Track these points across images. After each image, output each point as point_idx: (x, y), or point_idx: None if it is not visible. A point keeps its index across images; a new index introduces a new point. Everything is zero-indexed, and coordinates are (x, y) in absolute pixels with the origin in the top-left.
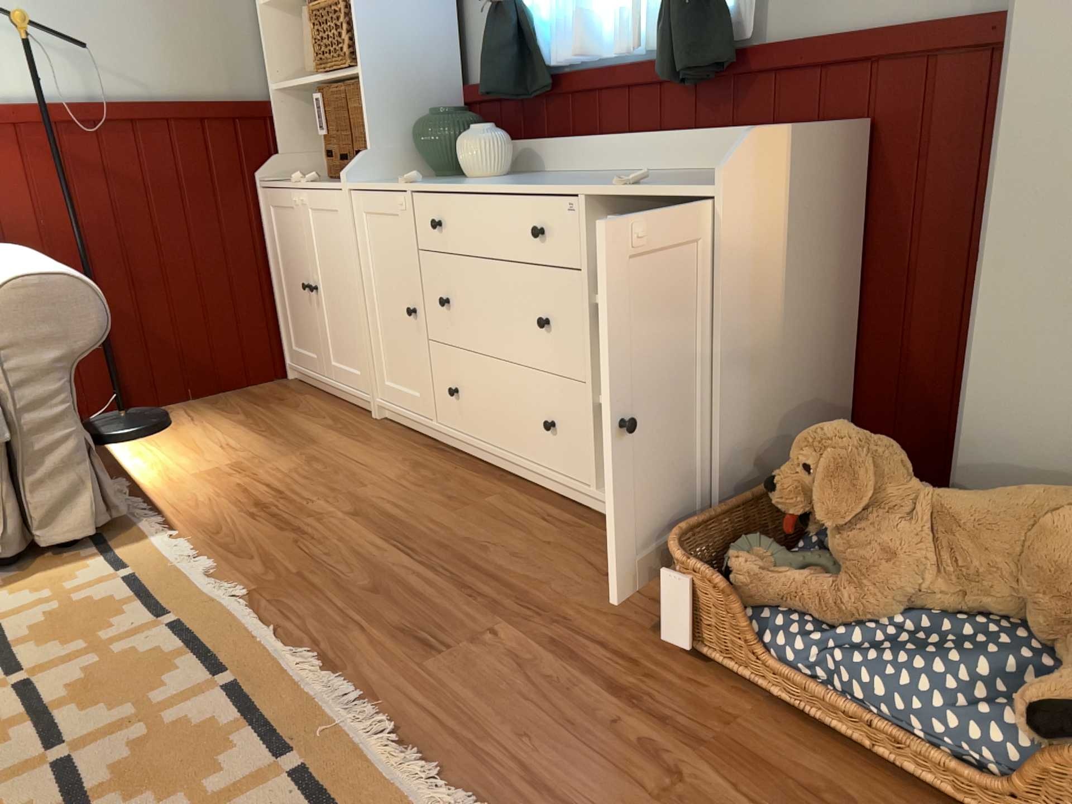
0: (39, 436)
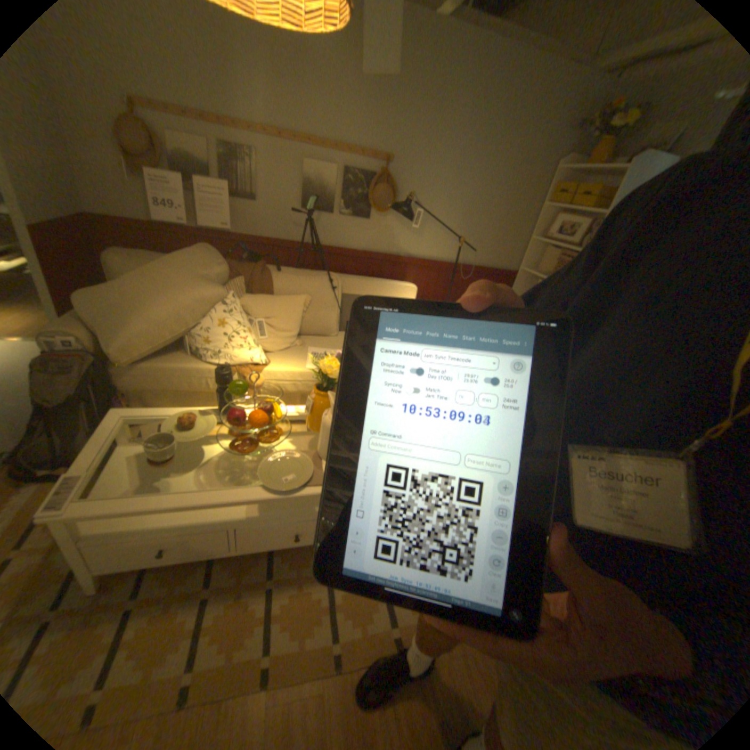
0: None
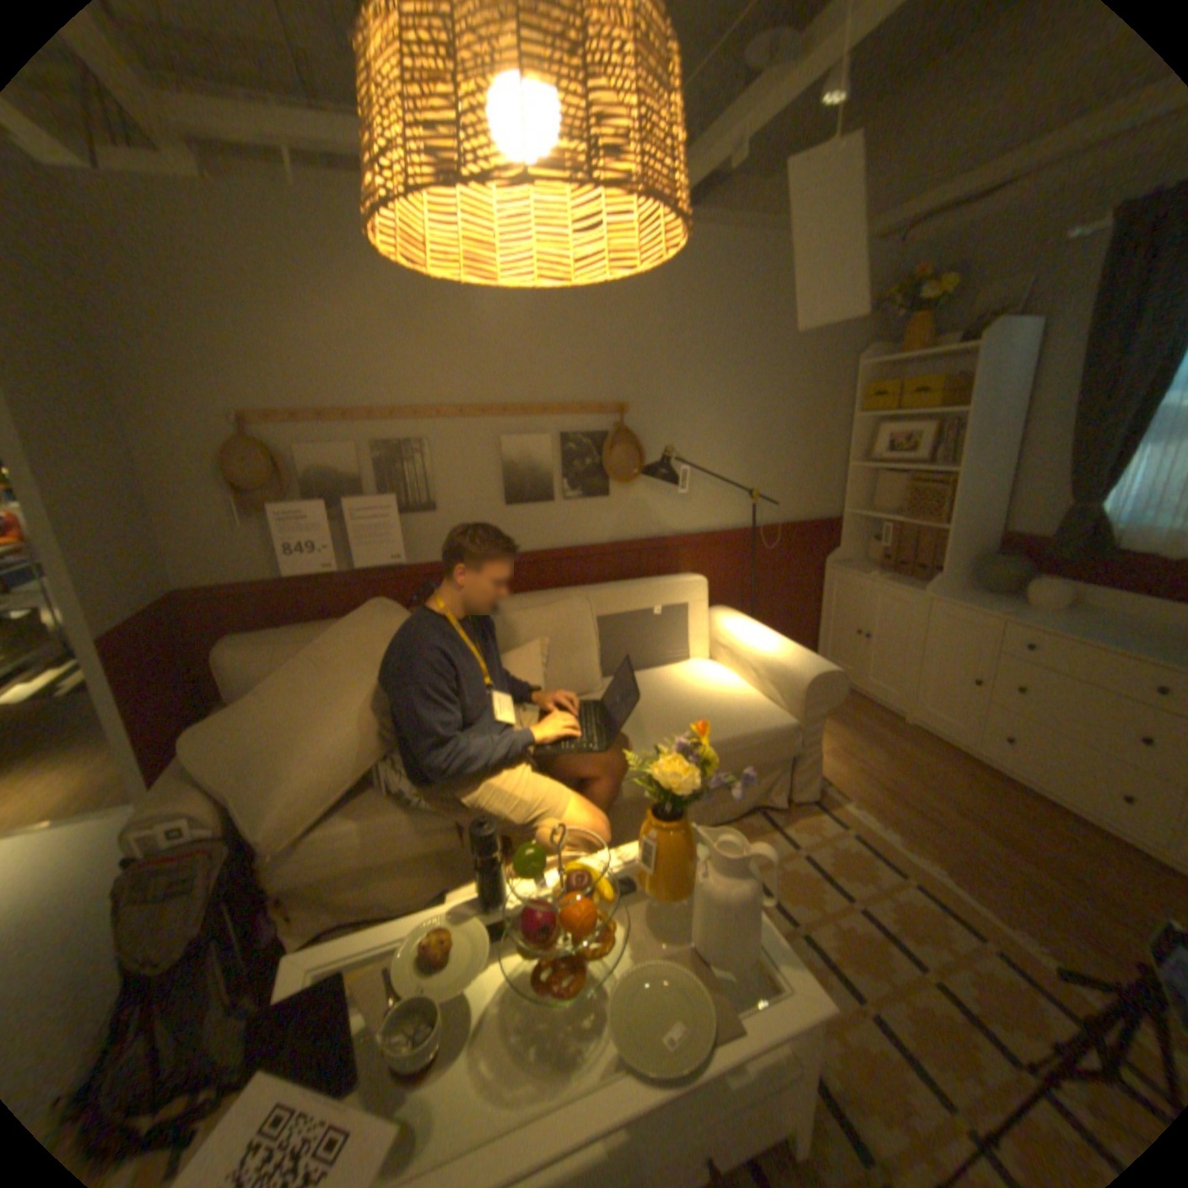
0: (808, 750)
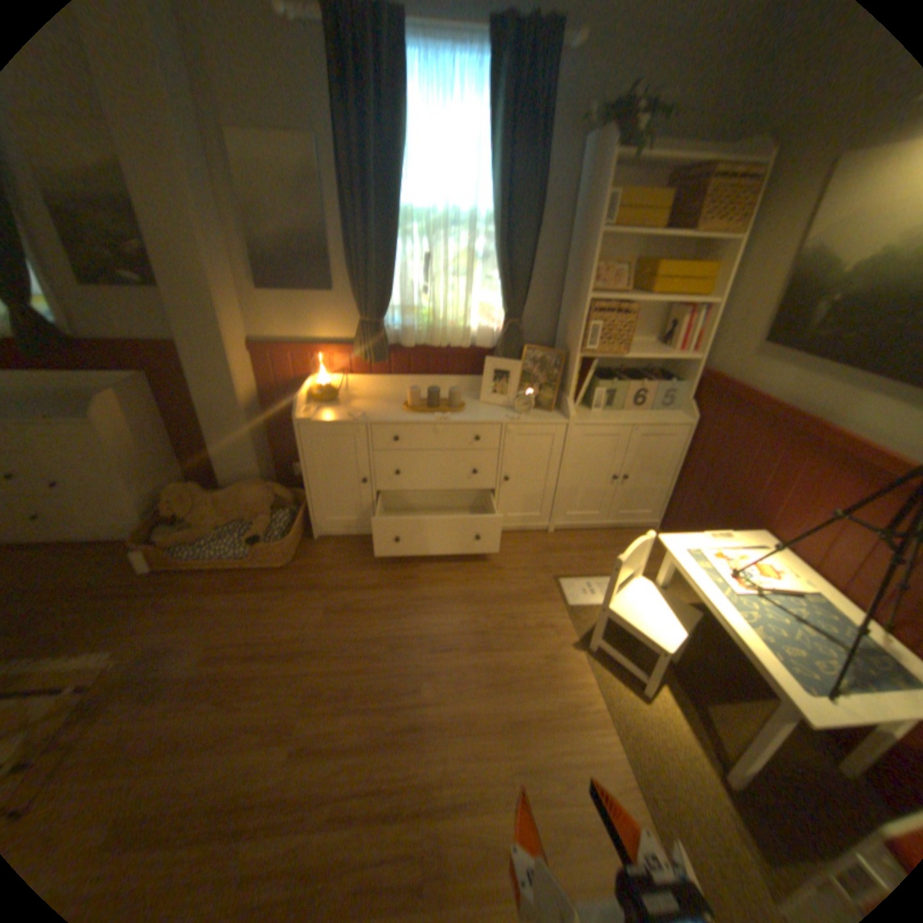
0: None
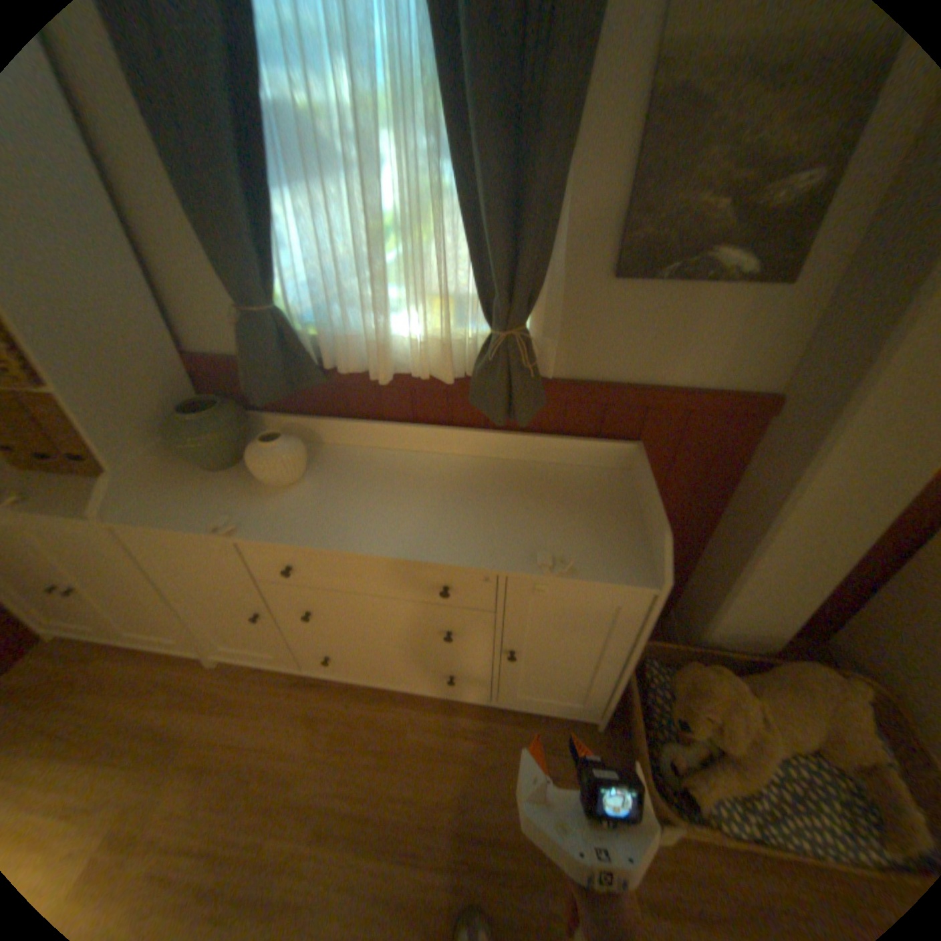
0: None
